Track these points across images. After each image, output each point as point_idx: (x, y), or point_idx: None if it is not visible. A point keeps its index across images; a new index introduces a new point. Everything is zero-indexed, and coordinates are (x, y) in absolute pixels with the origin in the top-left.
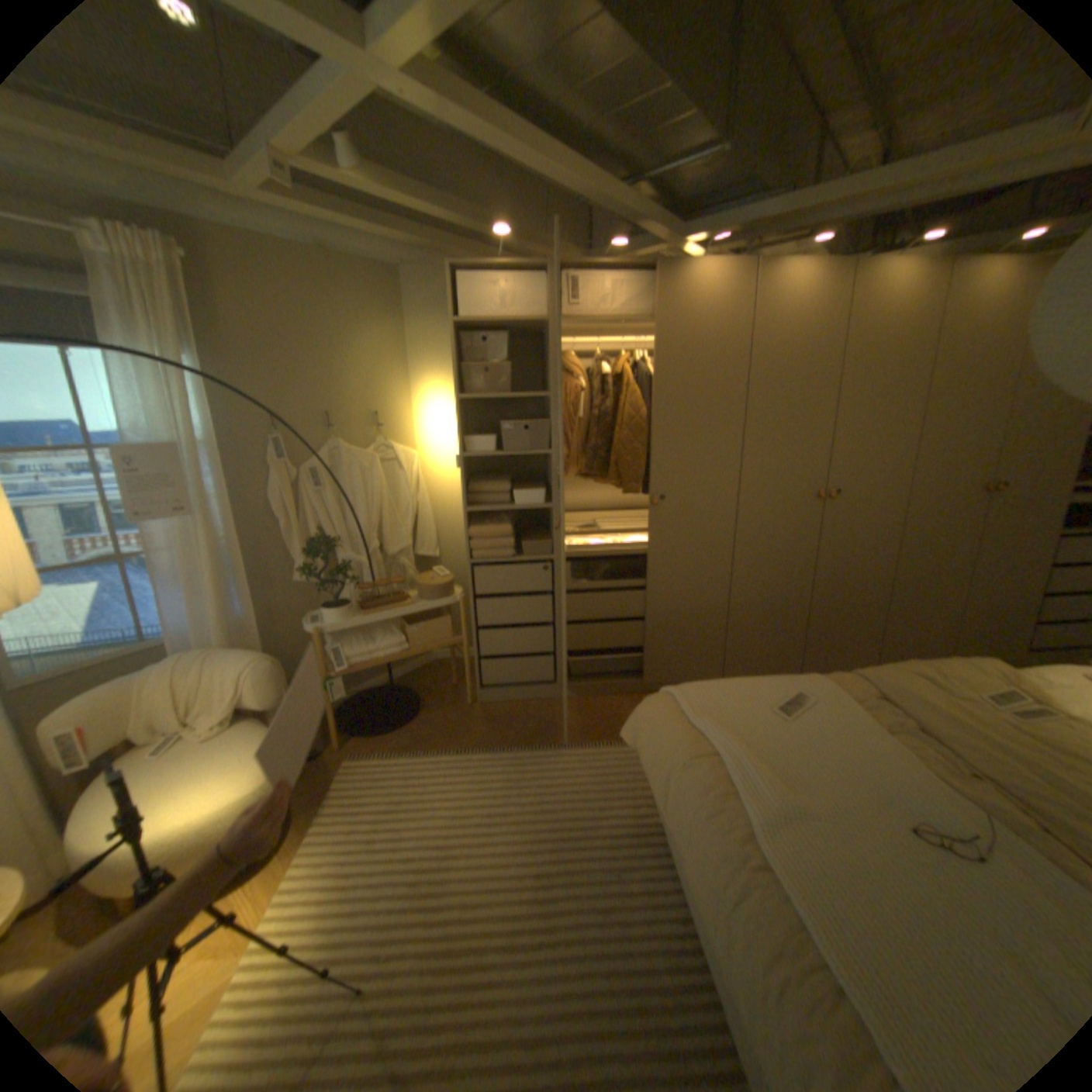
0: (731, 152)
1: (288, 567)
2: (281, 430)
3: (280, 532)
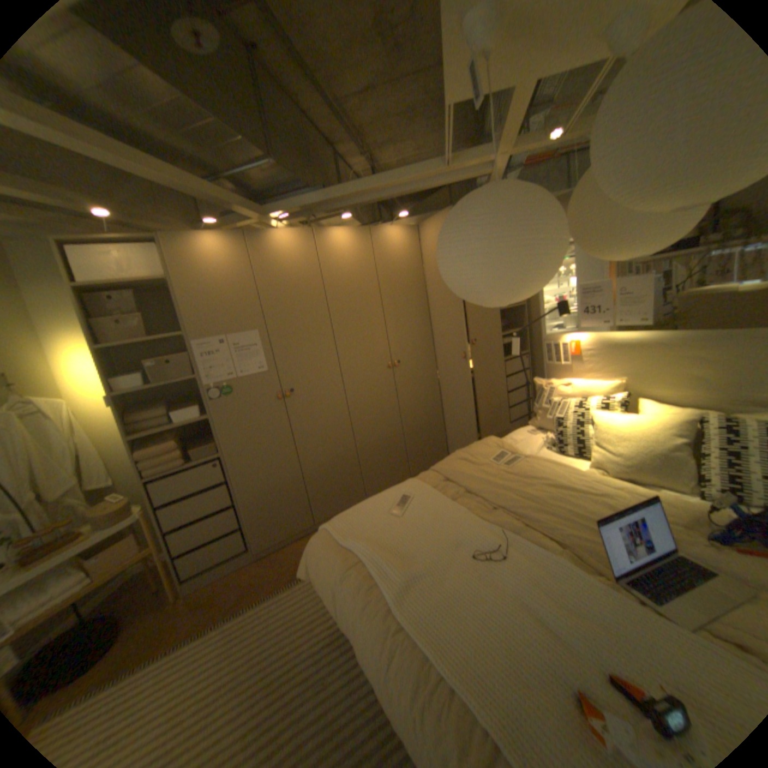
0: (276, 164)
1: None
2: None
3: None
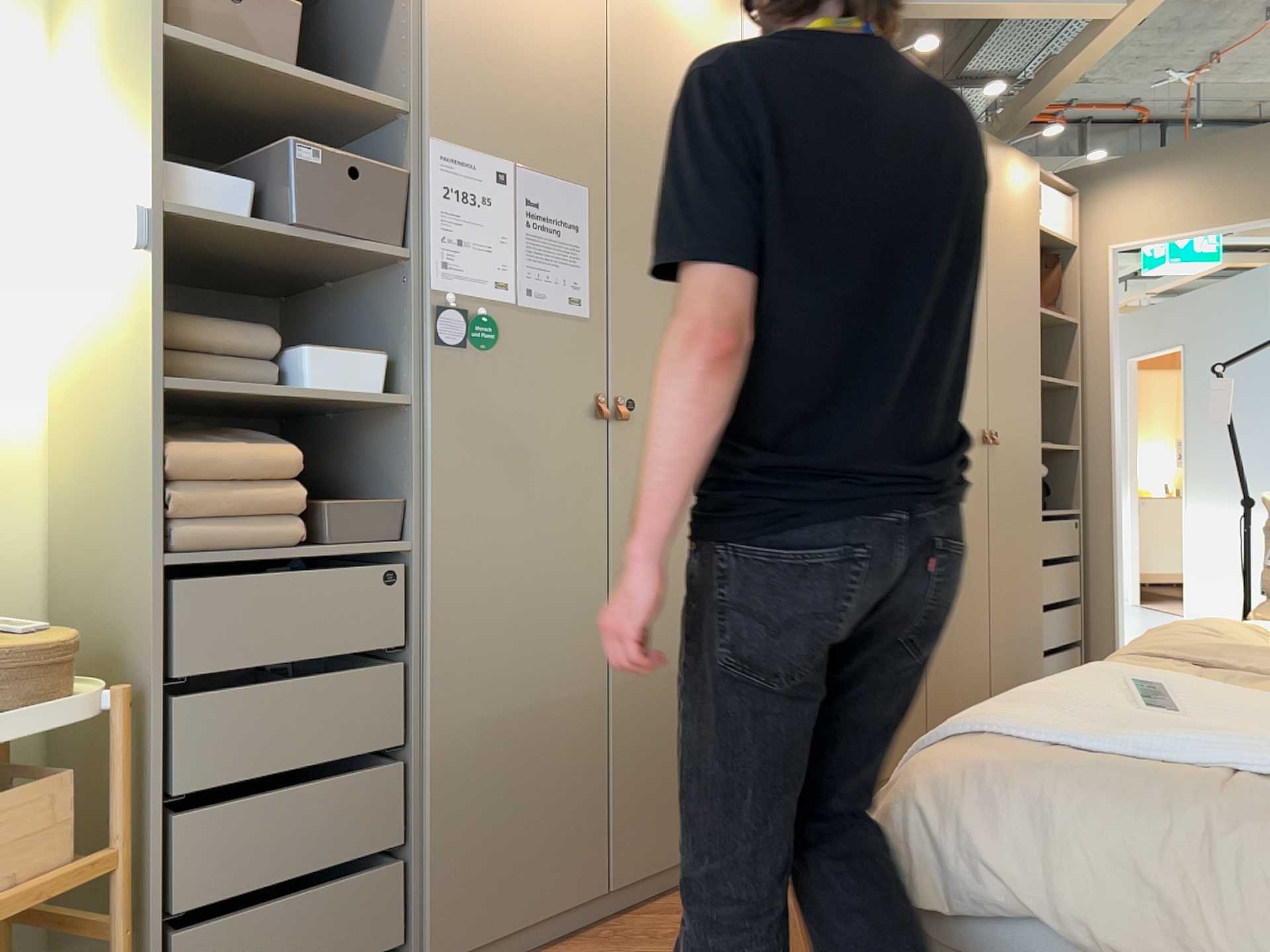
0: None
1: None
2: None
3: None
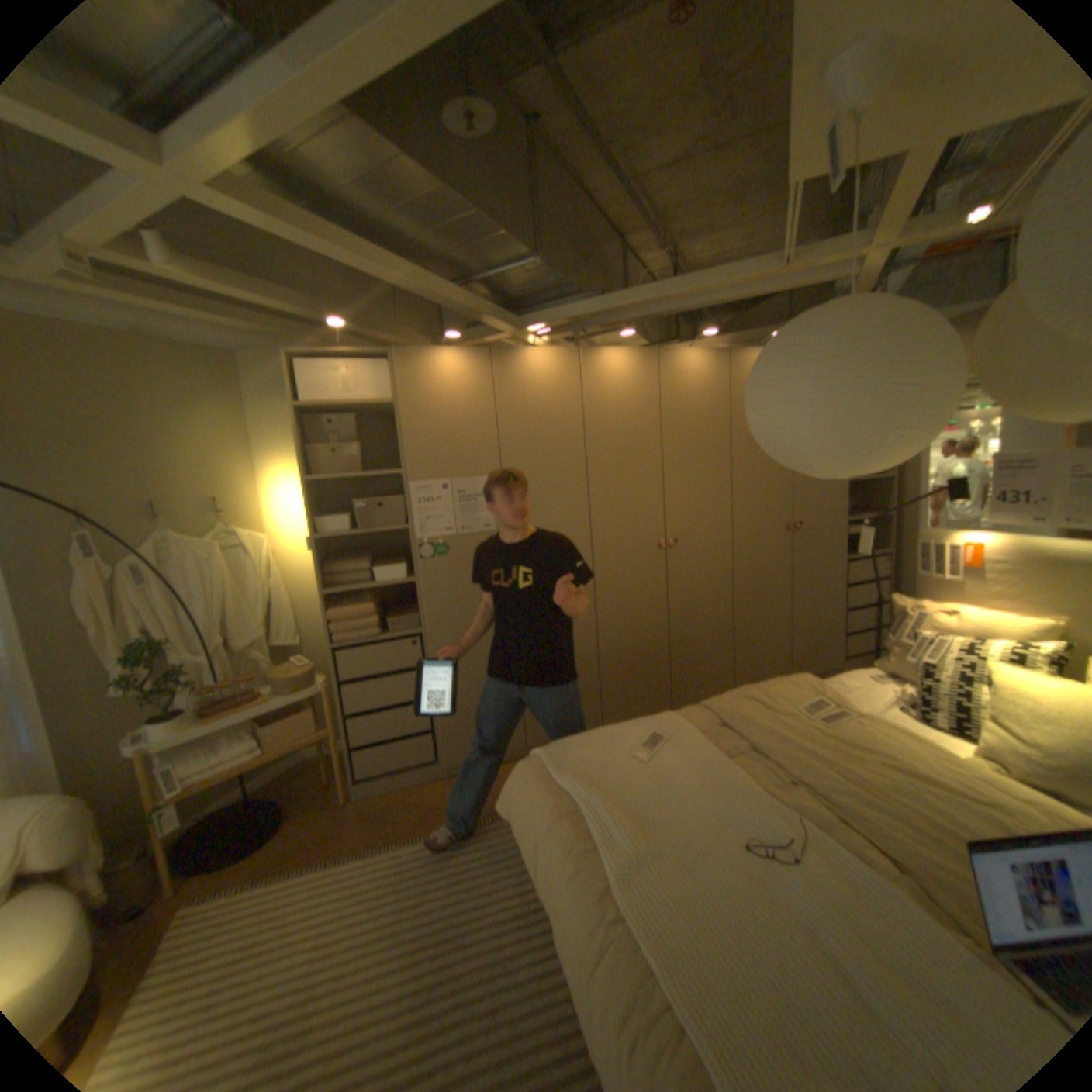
0: (543, 264)
1: (102, 682)
2: (88, 526)
3: (90, 642)
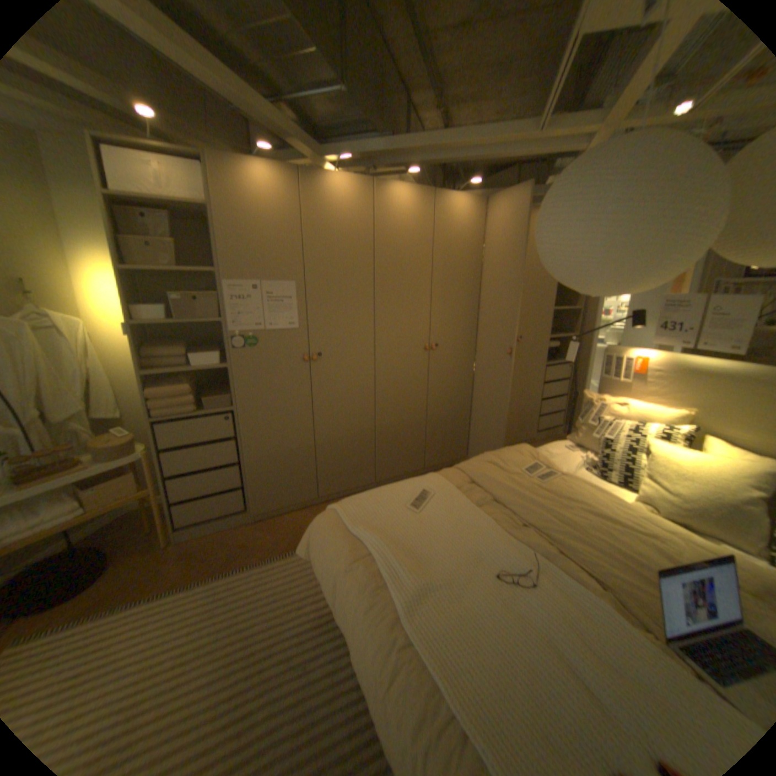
0: (347, 94)
1: None
2: None
3: None
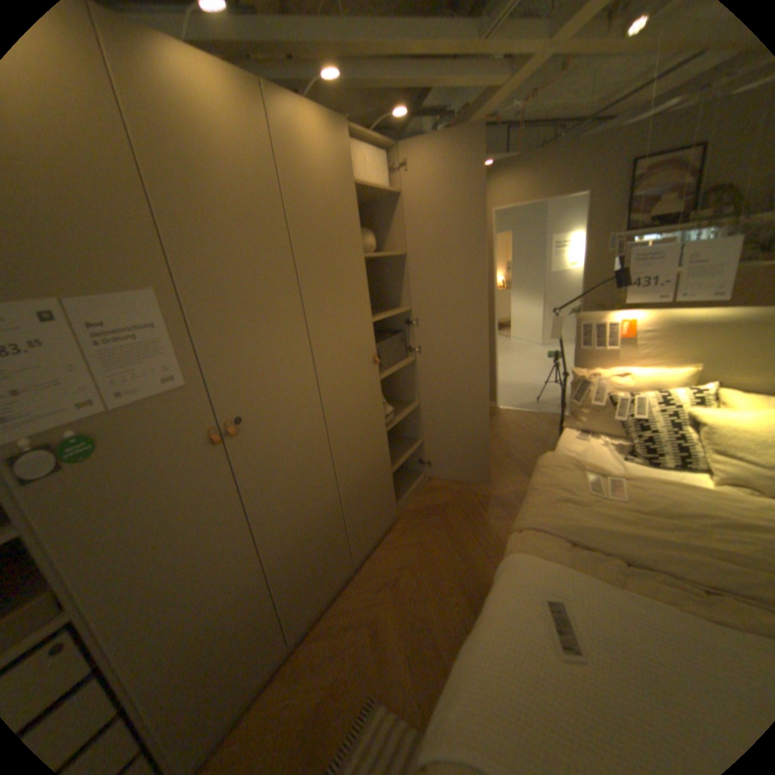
0: None
1: None
2: None
3: None
